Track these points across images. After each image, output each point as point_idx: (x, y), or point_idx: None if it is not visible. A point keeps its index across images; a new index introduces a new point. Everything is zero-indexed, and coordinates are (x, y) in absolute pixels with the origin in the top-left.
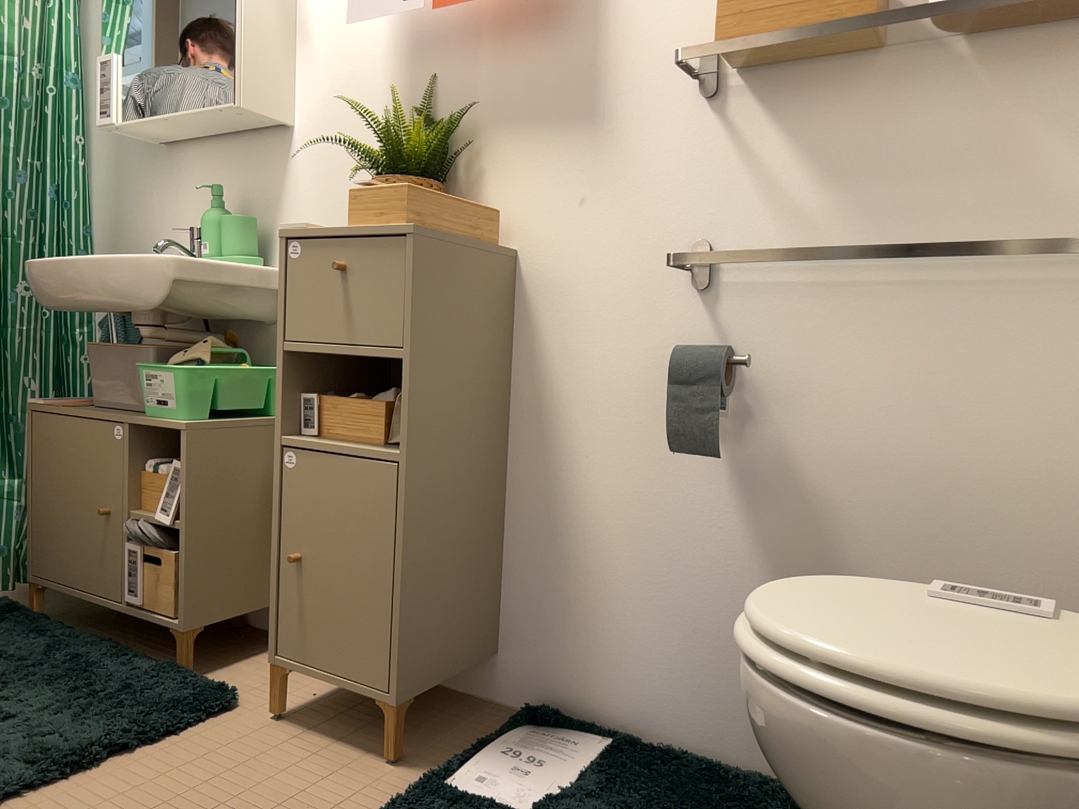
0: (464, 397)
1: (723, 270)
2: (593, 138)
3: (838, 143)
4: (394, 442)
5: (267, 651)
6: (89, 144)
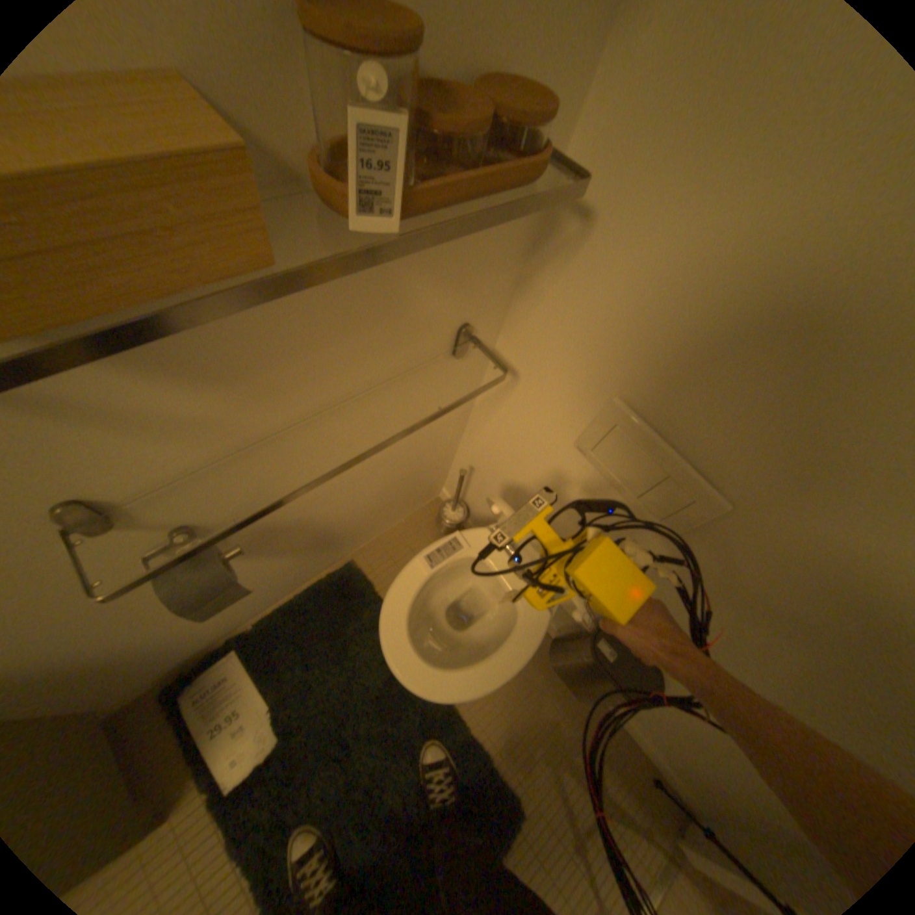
0: None
1: (121, 499)
2: None
3: (211, 335)
4: None
5: None
6: None
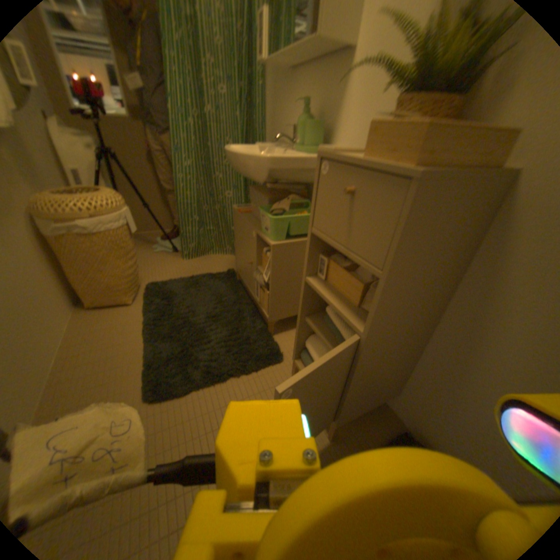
0: (421, 297)
1: None
2: None
3: None
4: (361, 311)
5: None
6: (261, 69)
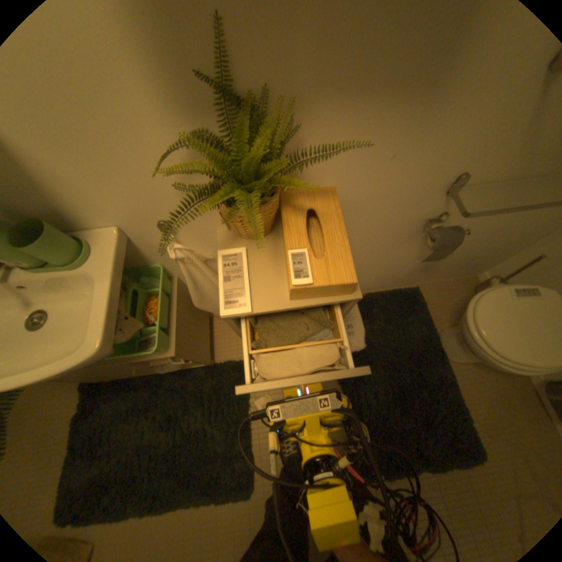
0: None
1: (468, 184)
2: (426, 104)
3: None
4: None
5: (215, 332)
6: None
